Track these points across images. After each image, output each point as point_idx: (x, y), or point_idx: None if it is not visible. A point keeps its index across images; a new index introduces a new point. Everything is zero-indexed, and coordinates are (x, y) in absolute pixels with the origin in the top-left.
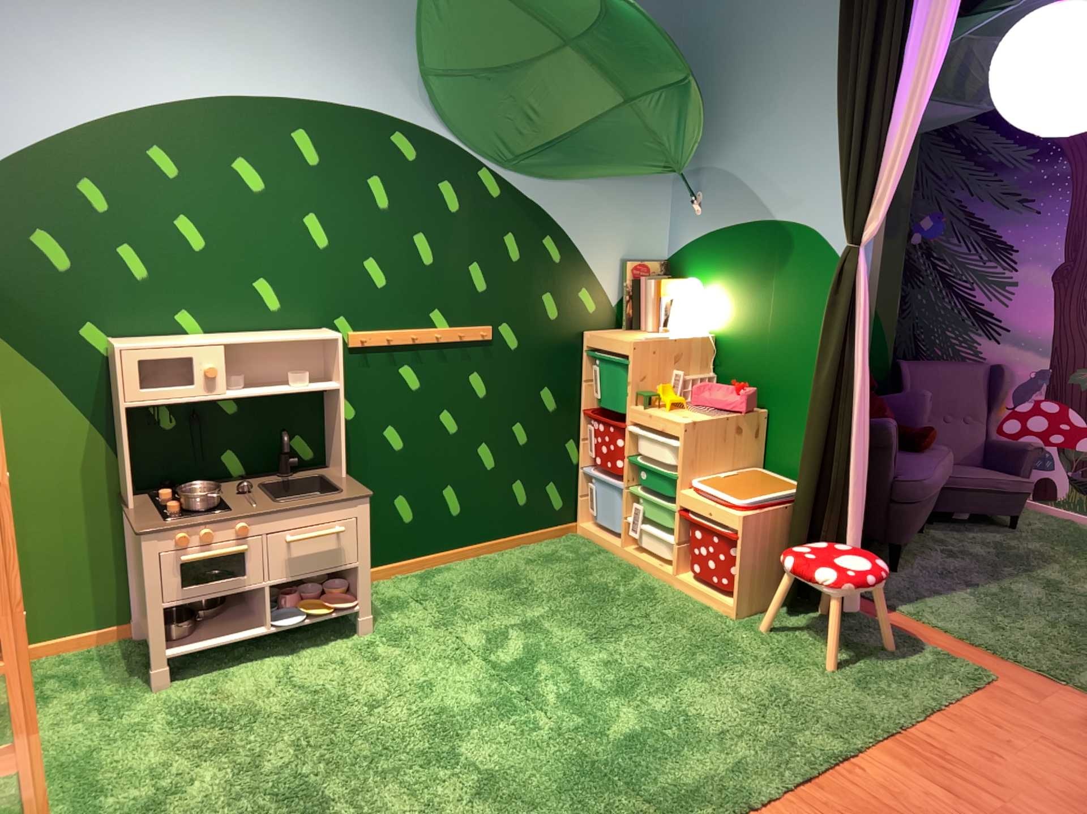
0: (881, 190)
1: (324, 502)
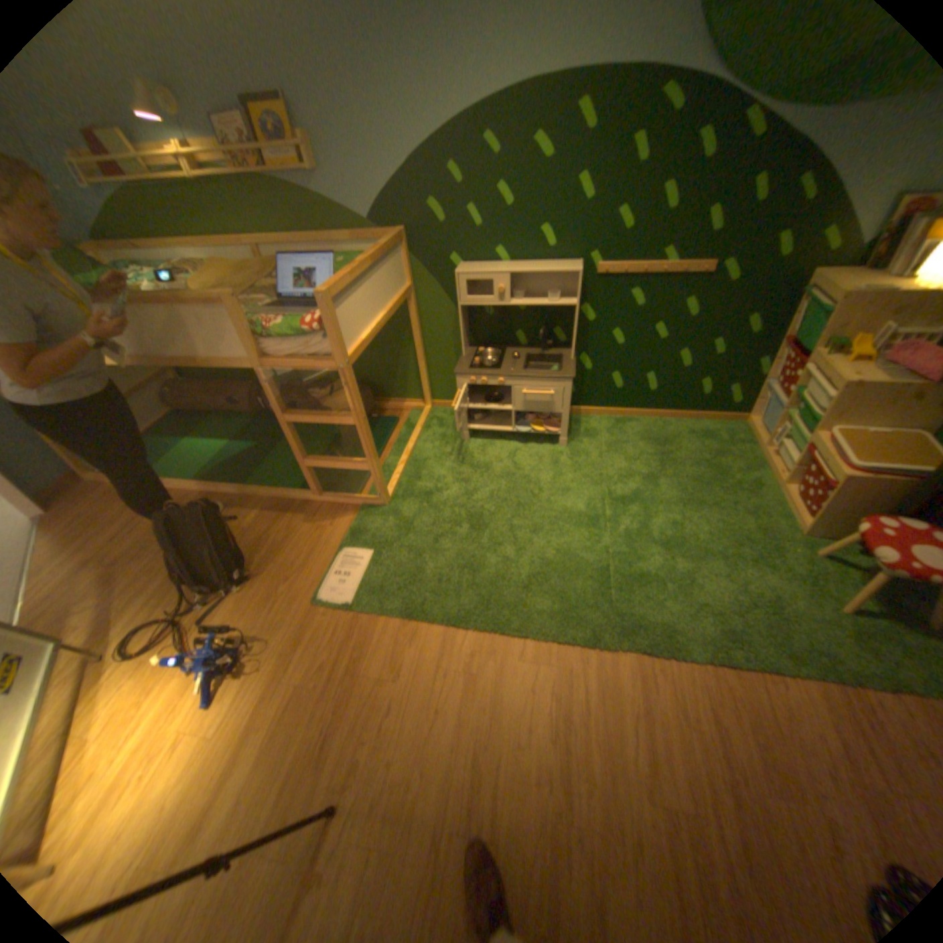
0: None
1: (544, 377)
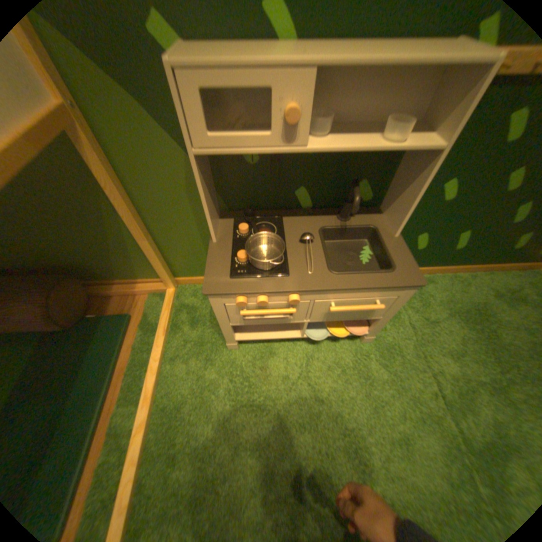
0: None
1: (377, 287)
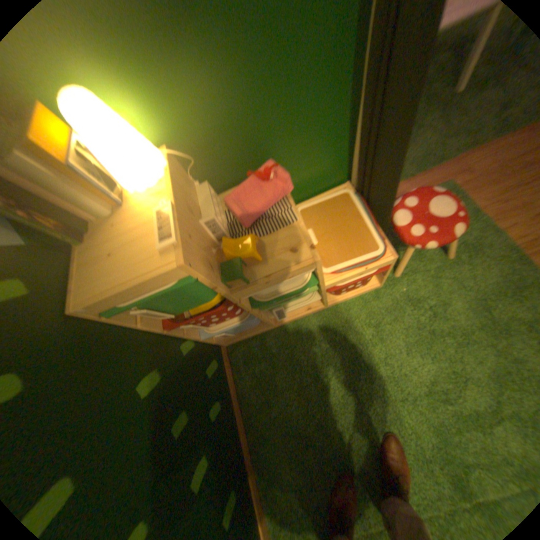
0: None
1: None
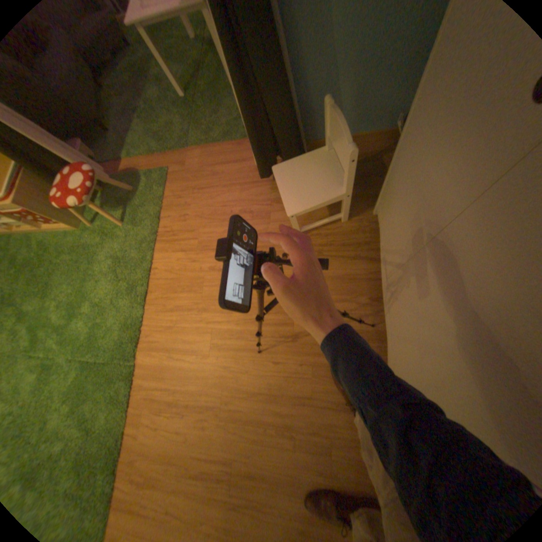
0: None
1: None
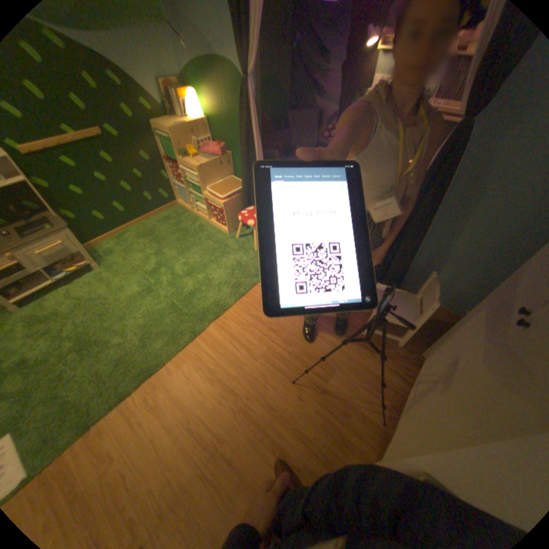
0: (252, 43)
1: (44, 235)
